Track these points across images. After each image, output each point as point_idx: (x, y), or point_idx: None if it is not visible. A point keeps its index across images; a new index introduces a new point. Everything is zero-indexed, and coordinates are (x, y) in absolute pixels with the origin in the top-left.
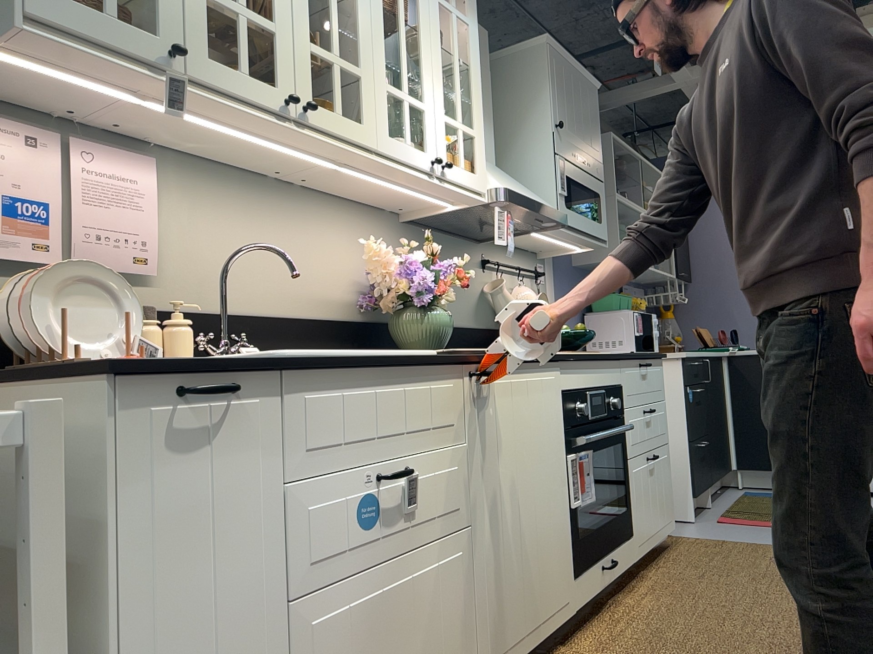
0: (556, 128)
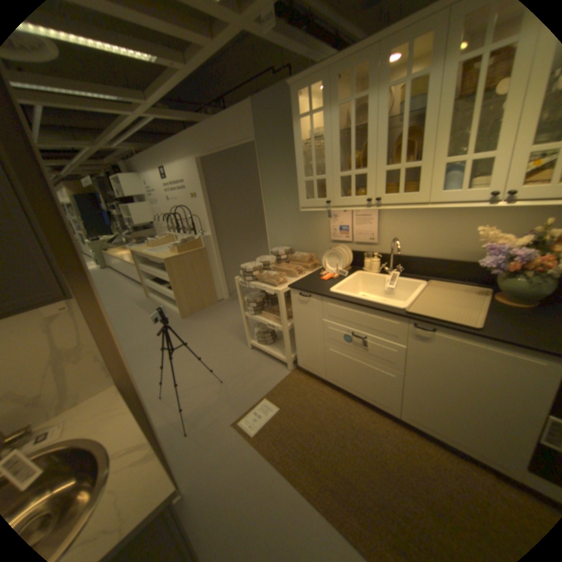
0: None
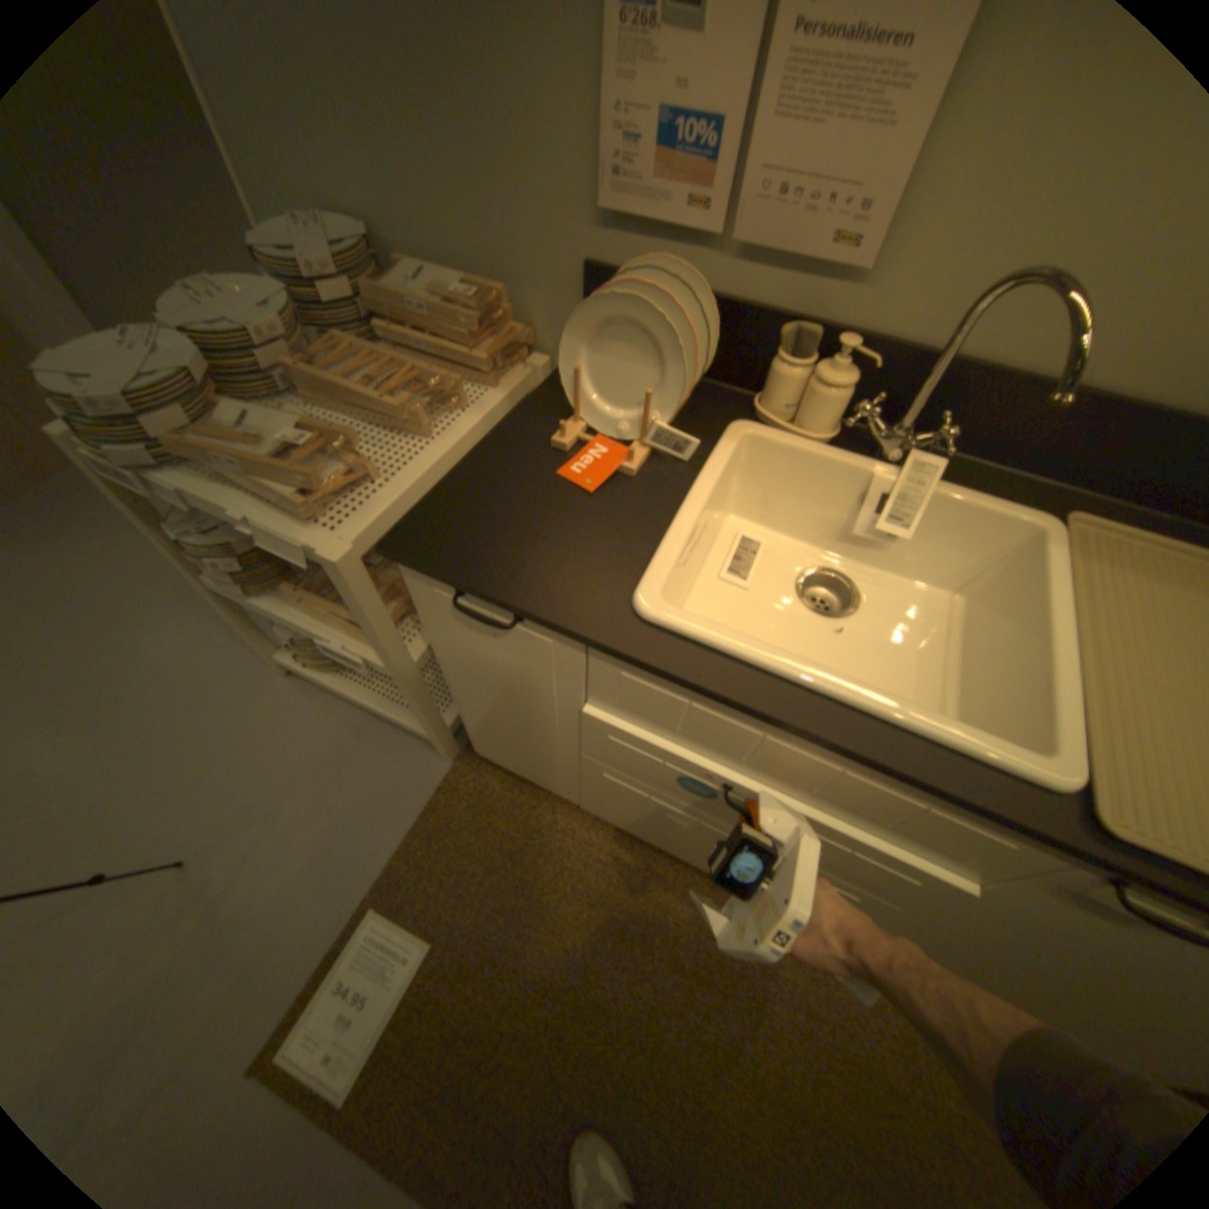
0: None
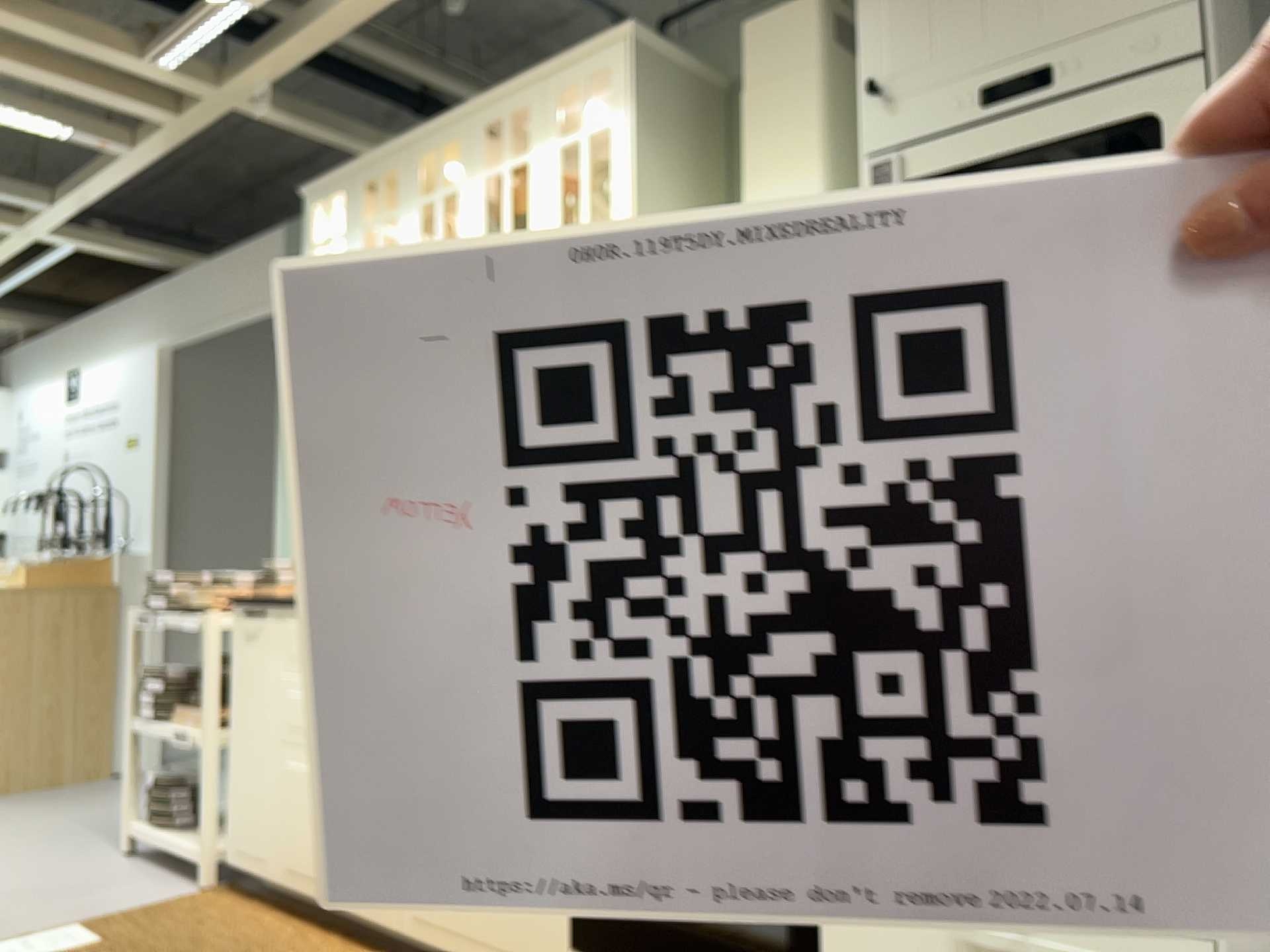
0: (870, 98)
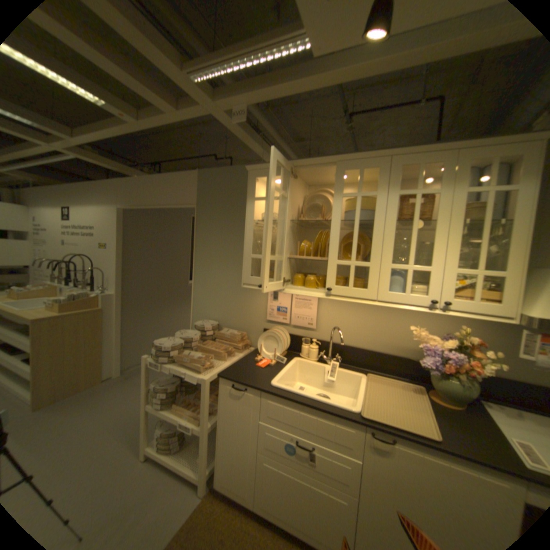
0: None
